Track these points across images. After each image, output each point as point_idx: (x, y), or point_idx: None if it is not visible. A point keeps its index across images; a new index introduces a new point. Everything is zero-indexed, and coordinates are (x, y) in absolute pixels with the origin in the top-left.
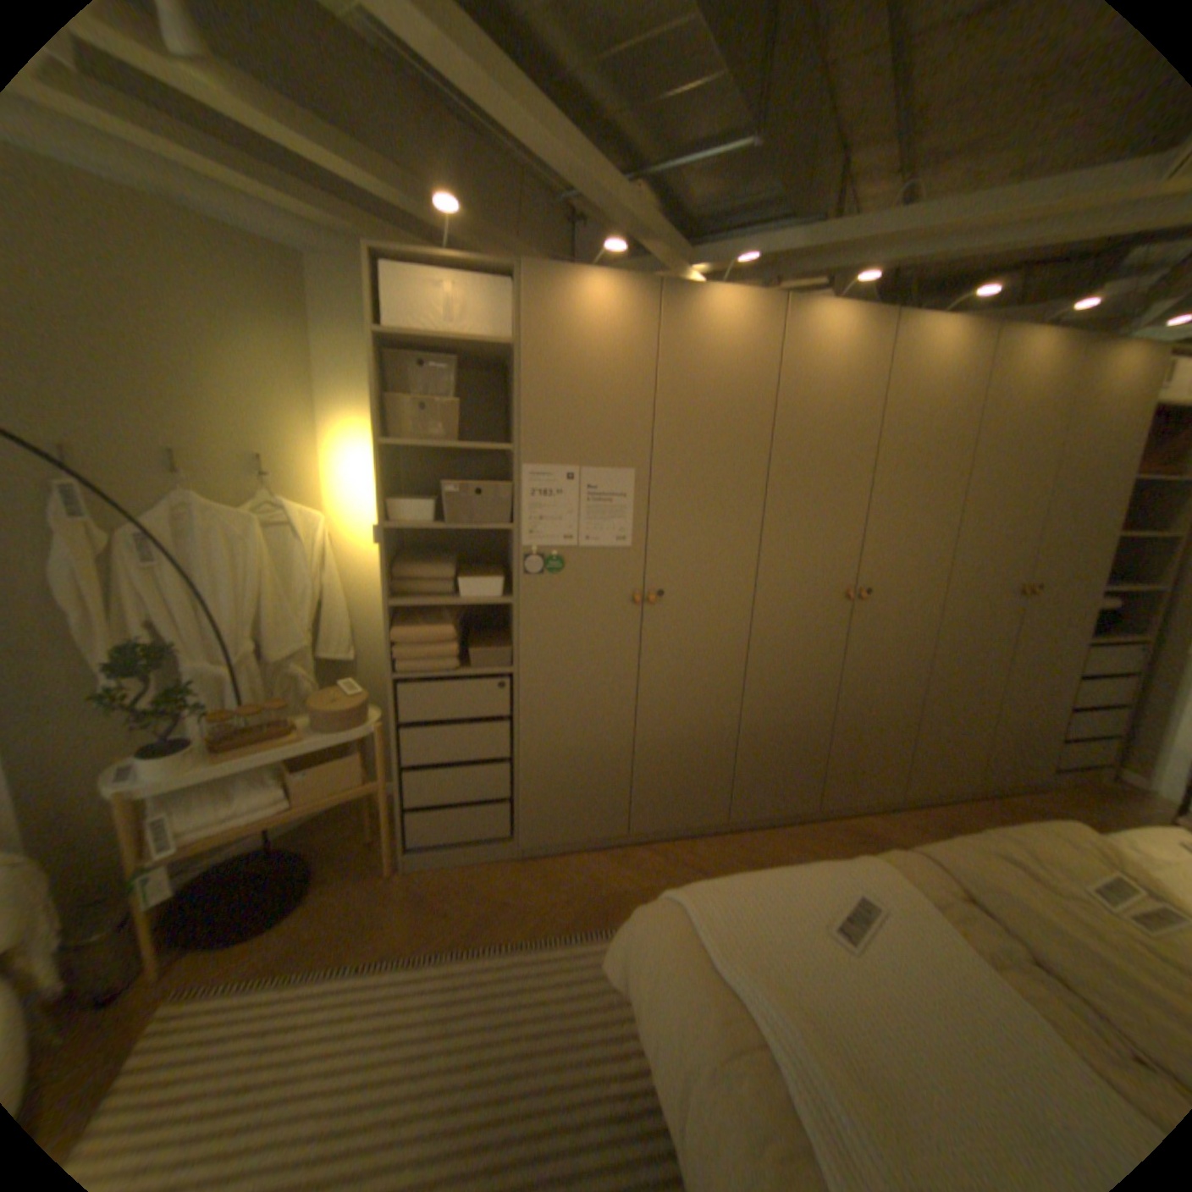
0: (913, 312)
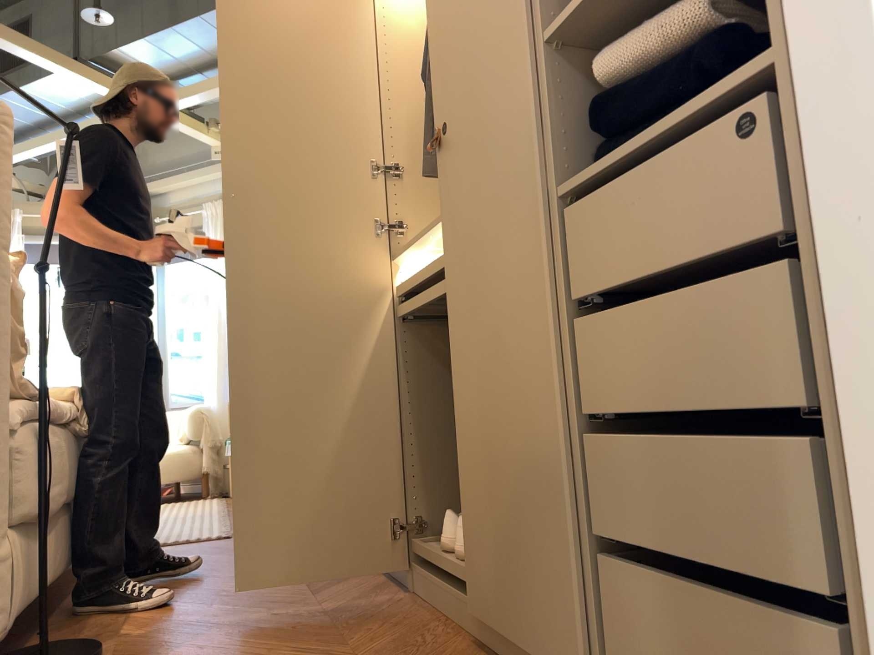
0: None
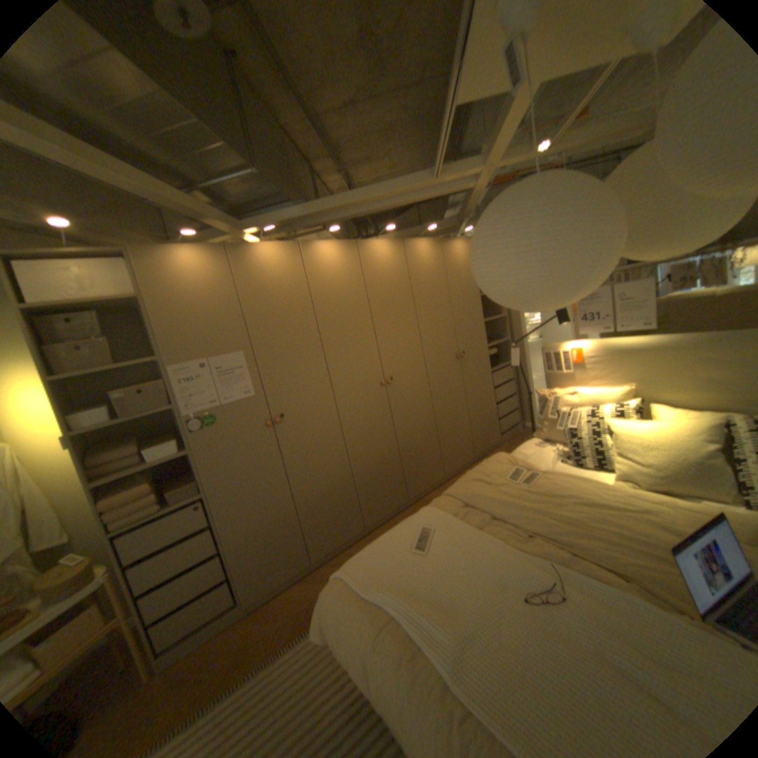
0: (363, 241)
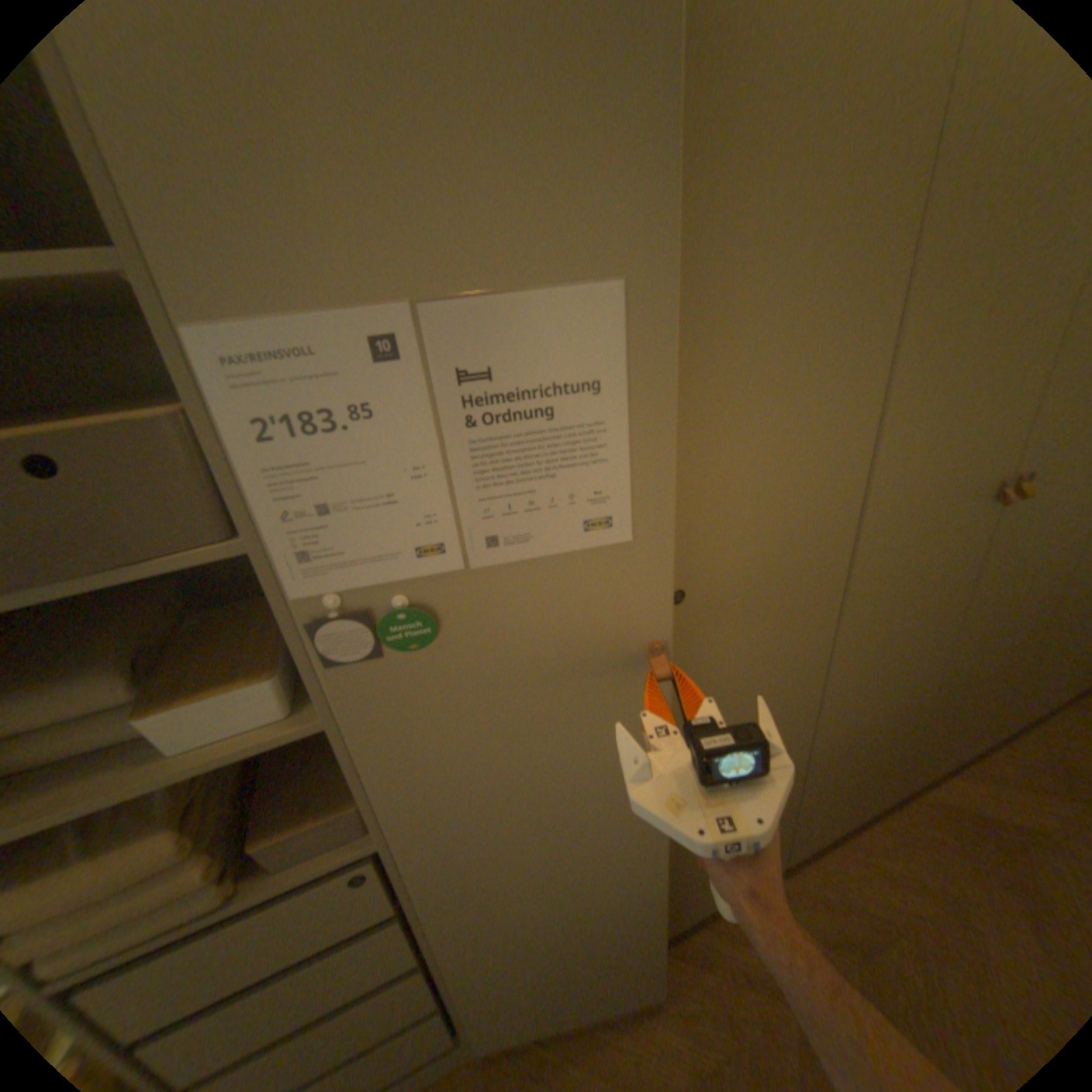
0: None
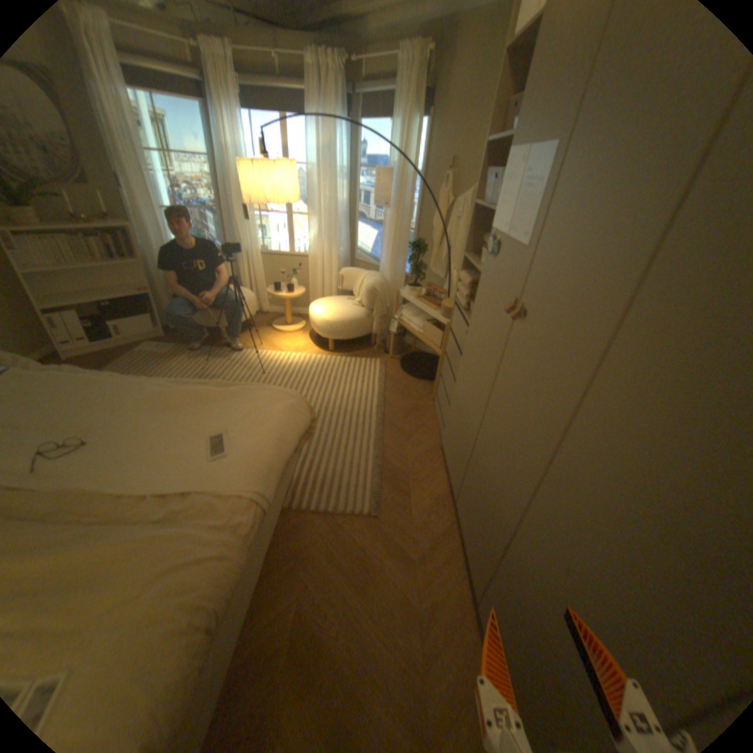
0: None
